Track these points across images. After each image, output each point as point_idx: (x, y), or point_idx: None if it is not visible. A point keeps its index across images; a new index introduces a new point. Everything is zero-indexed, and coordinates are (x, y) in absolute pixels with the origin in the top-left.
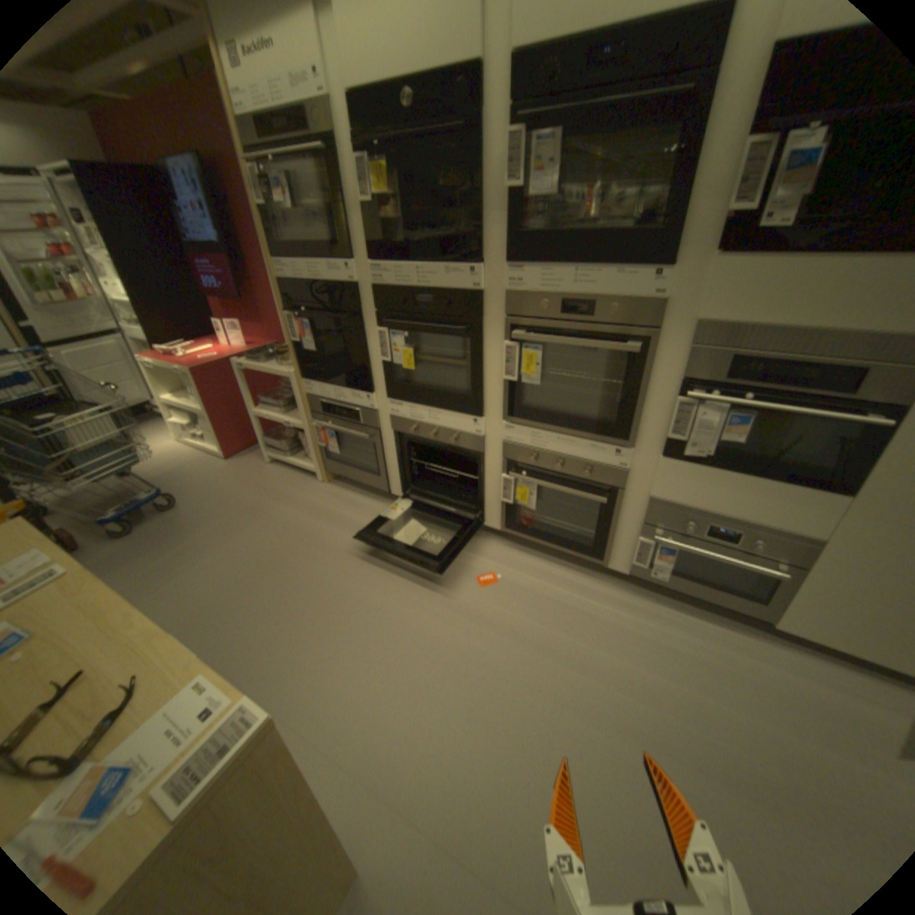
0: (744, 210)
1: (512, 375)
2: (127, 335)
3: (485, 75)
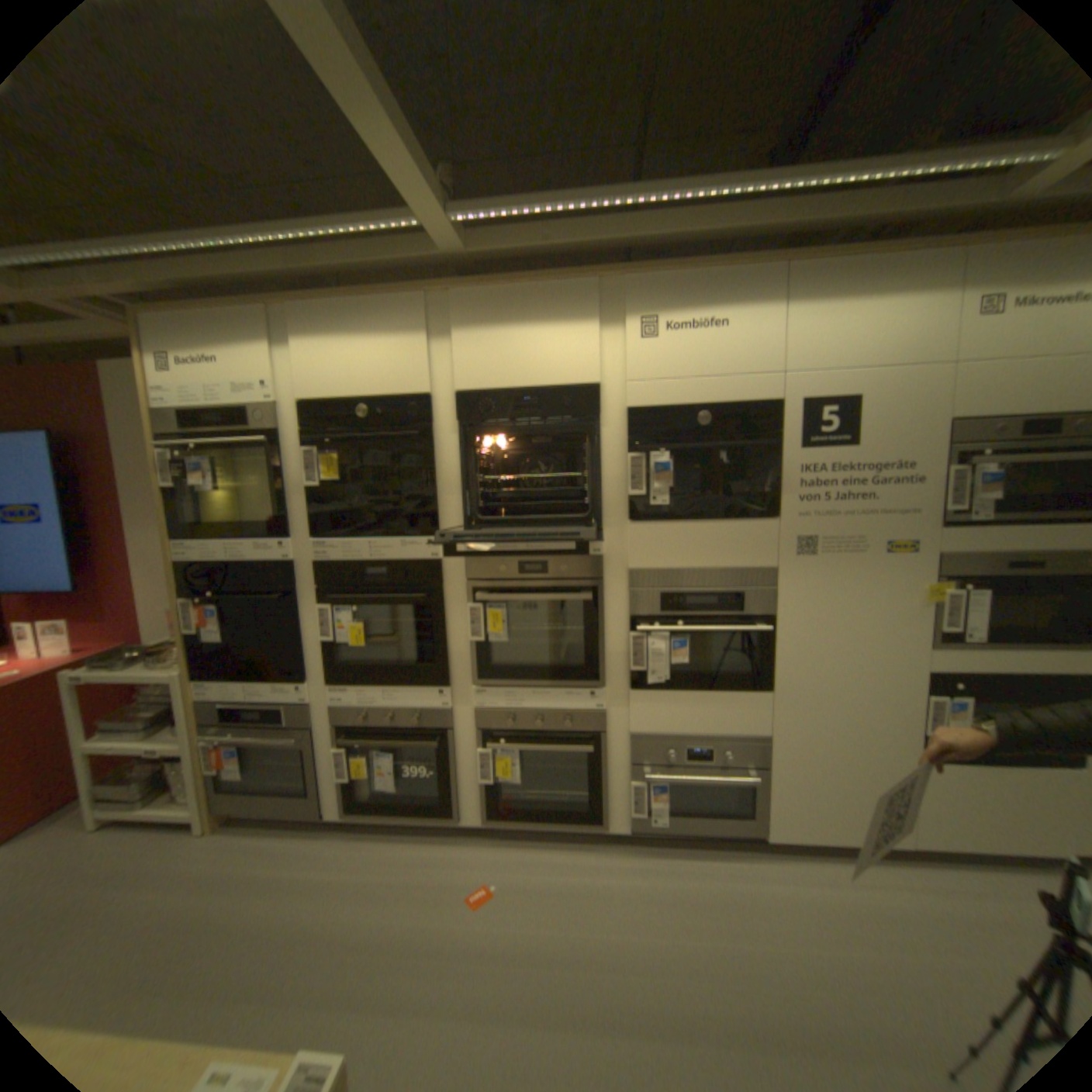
0: (638, 496)
1: (478, 636)
2: None
3: (434, 405)
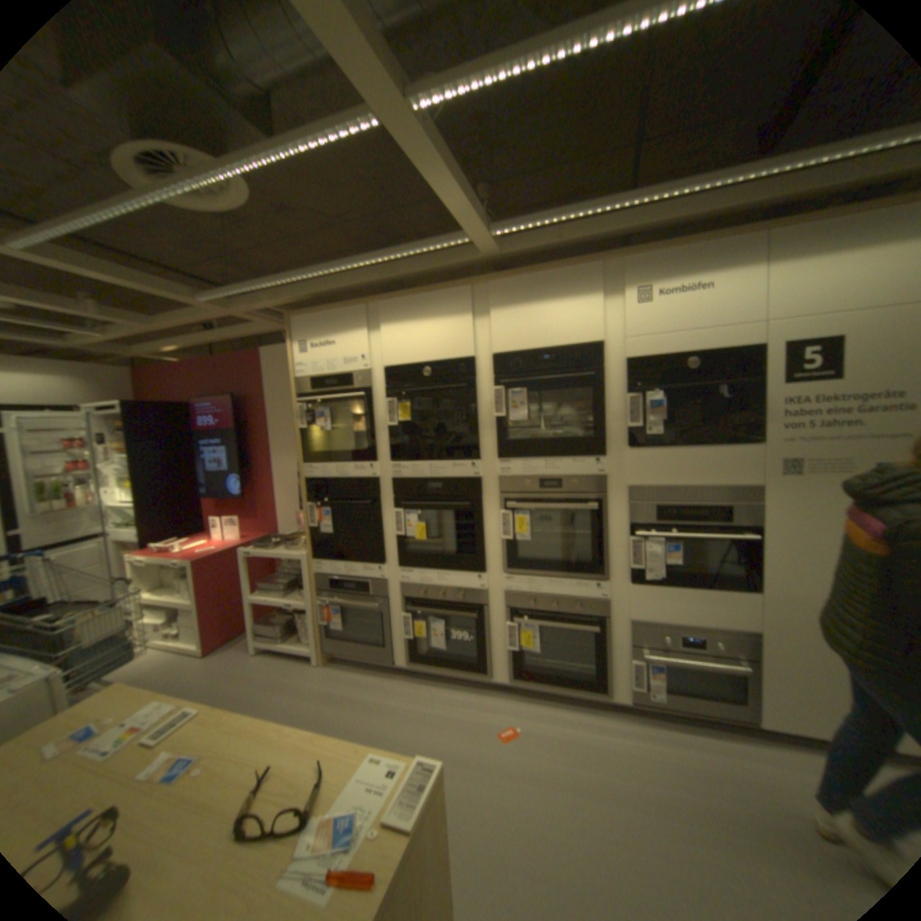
0: (635, 427)
1: (507, 535)
2: (108, 538)
3: (476, 364)
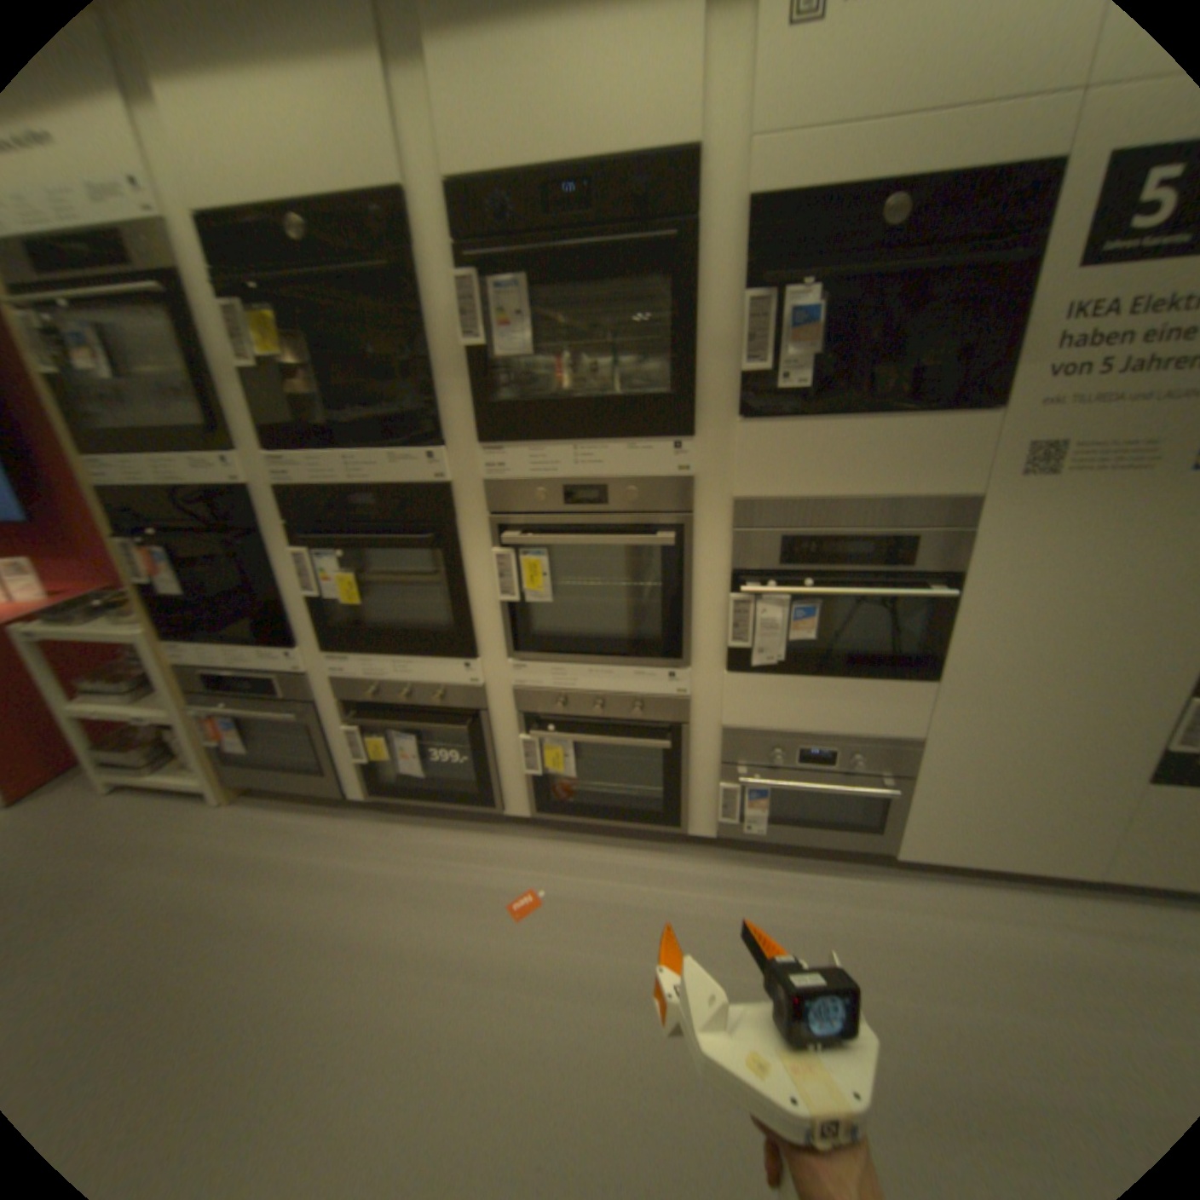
0: (757, 371)
1: (510, 593)
2: None
3: (409, 205)
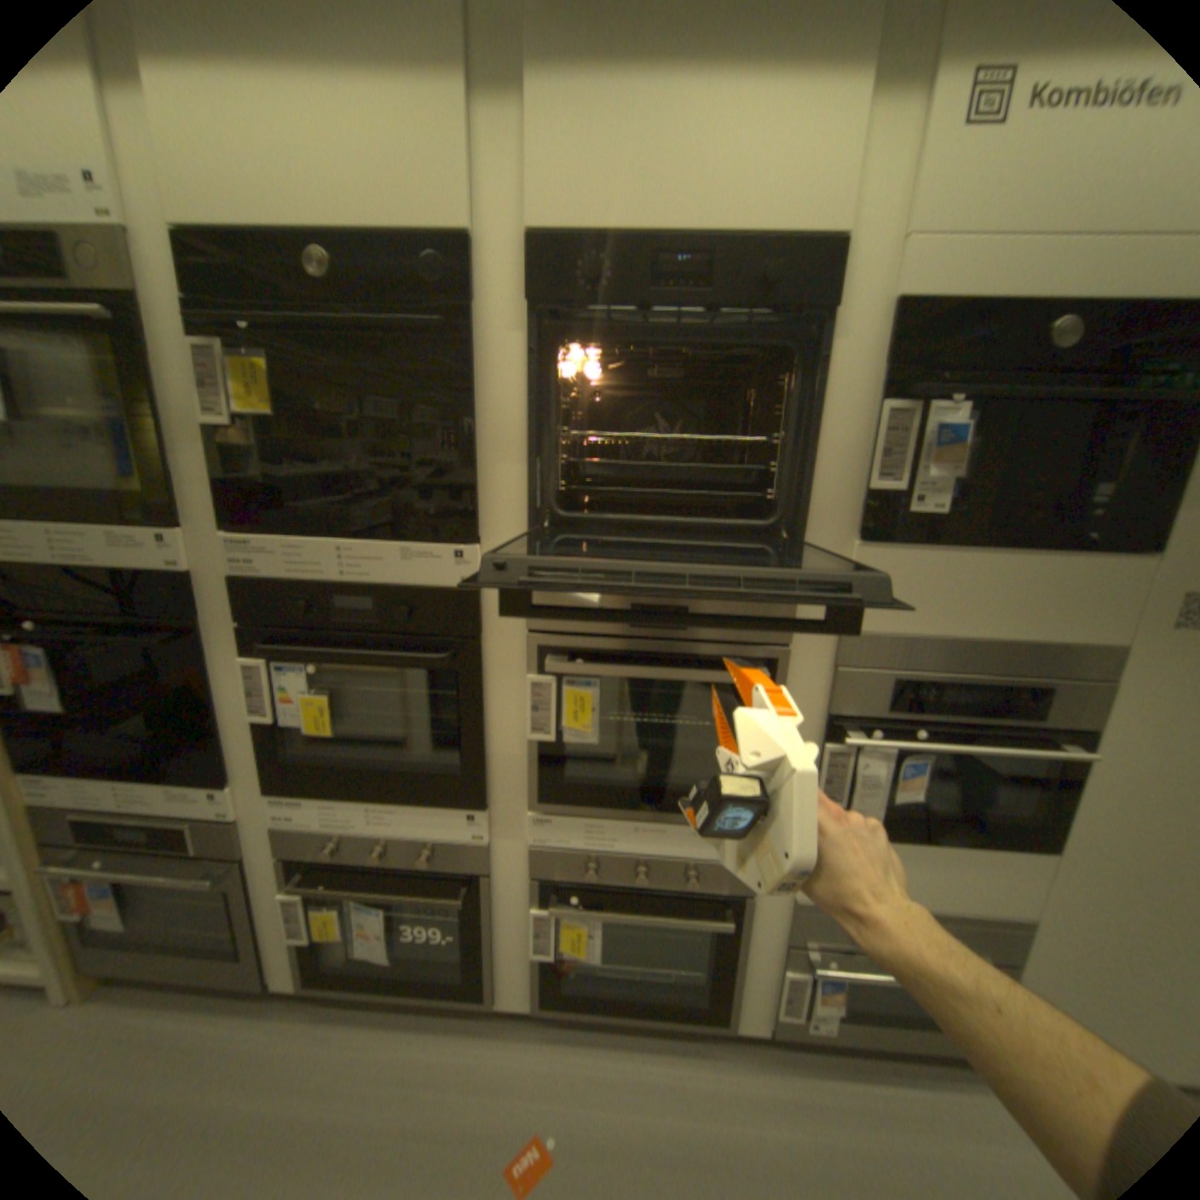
0: (890, 489)
1: (546, 730)
2: None
3: (479, 255)
